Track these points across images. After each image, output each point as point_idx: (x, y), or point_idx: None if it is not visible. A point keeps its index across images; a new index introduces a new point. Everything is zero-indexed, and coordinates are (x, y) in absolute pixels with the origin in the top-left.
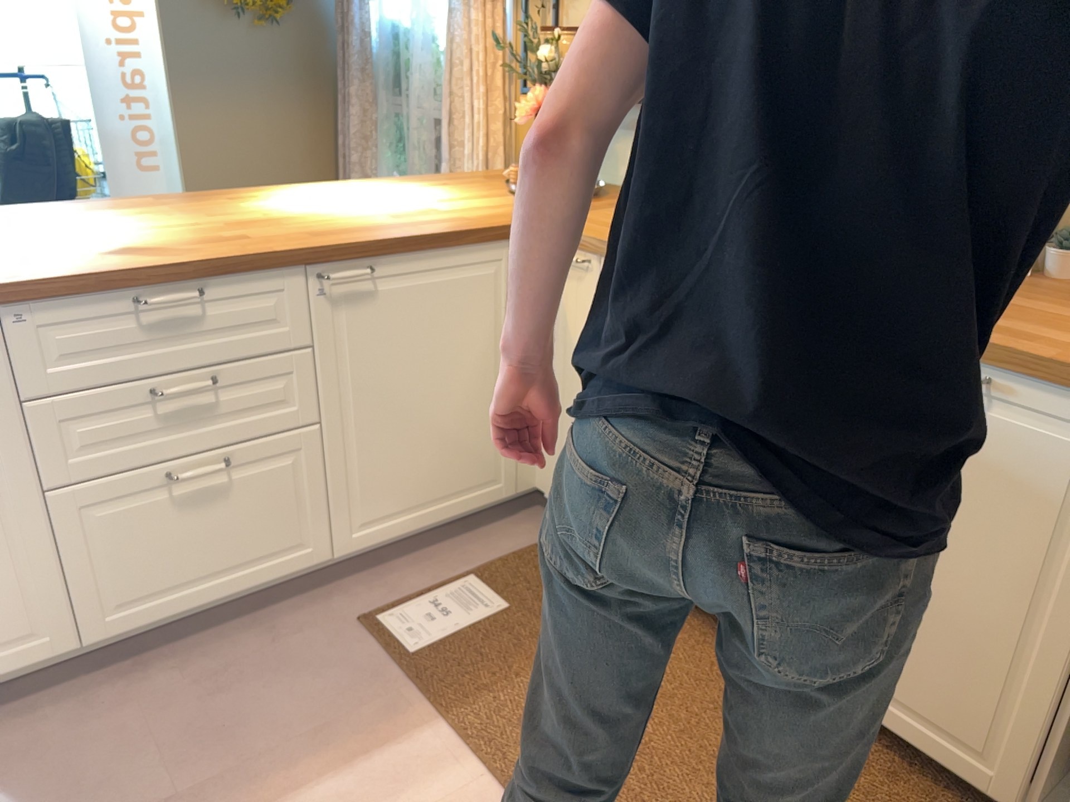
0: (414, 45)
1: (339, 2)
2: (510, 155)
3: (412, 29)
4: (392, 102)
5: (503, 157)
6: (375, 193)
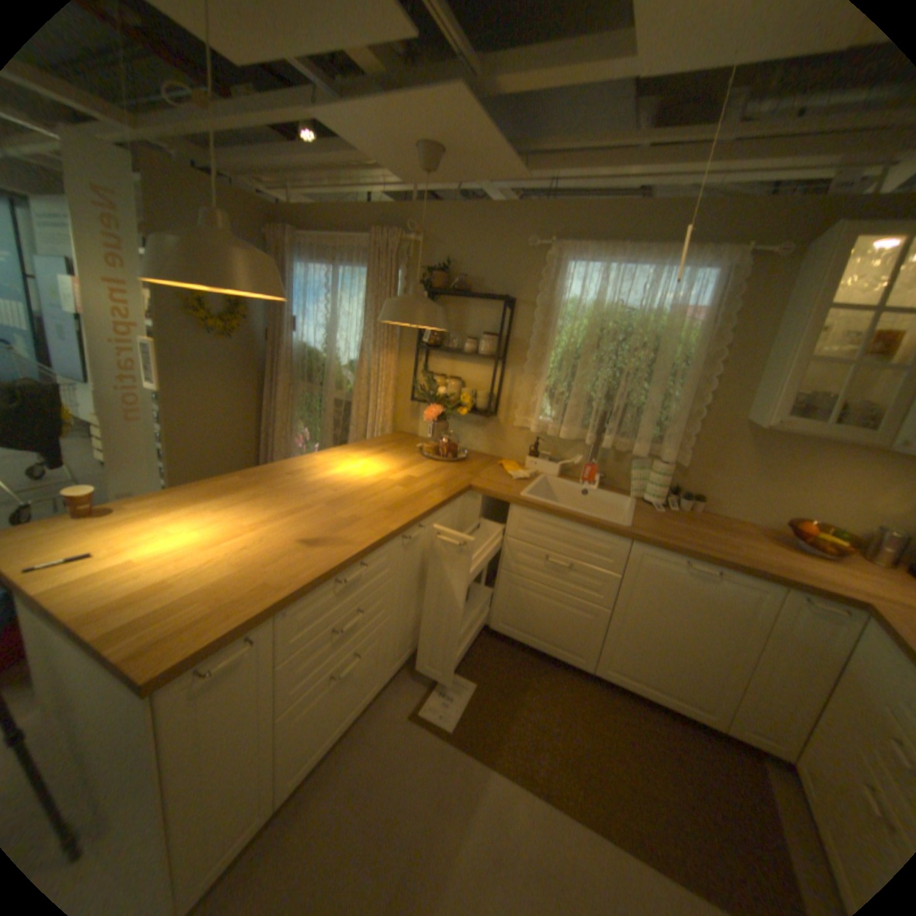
0: (328, 361)
1: (265, 327)
2: (392, 425)
3: (322, 351)
4: (303, 386)
5: (391, 428)
6: (360, 462)
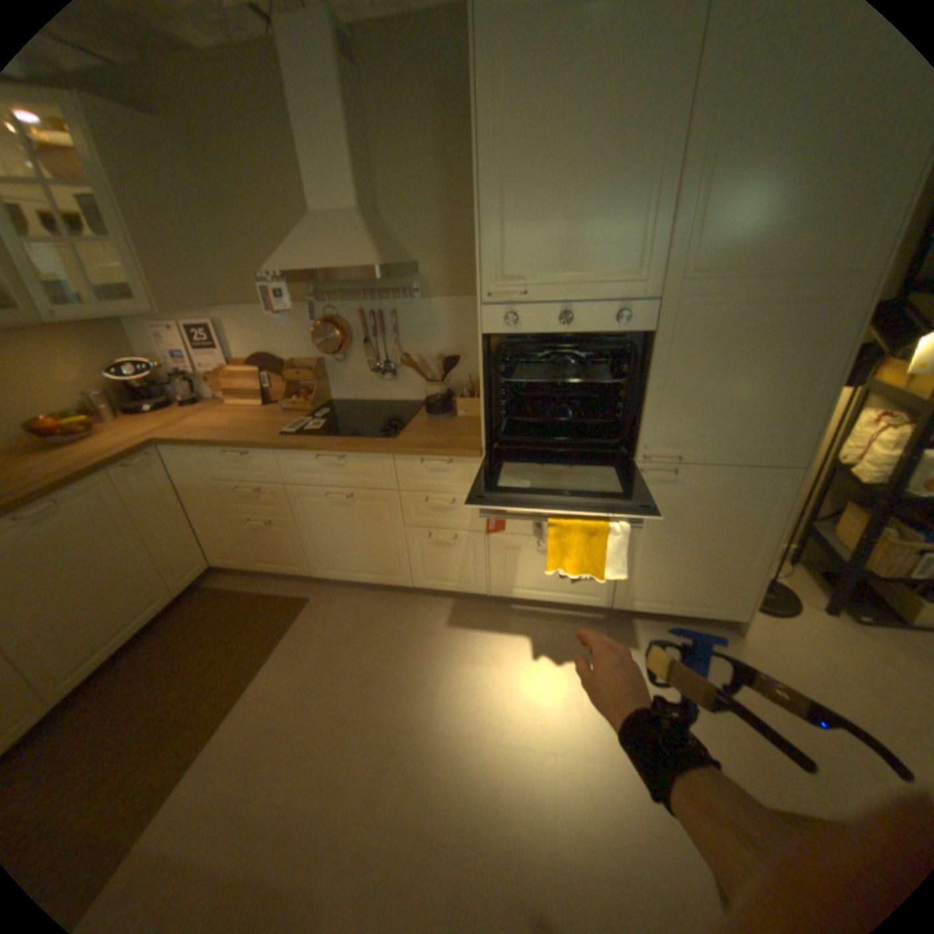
0: None
1: None
2: None
3: None
4: None
5: None
6: None
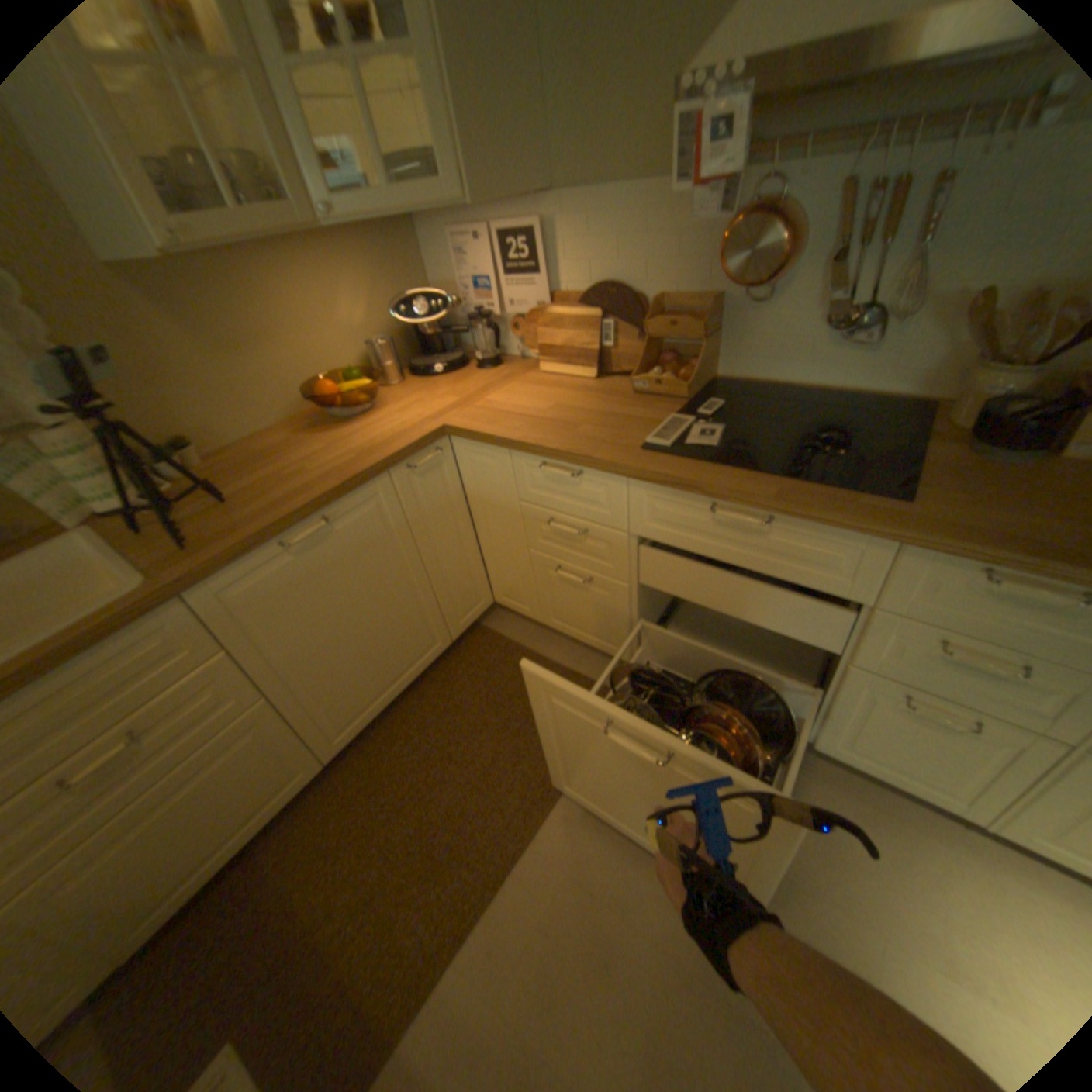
0: None
1: None
2: None
3: None
4: None
5: None
6: None
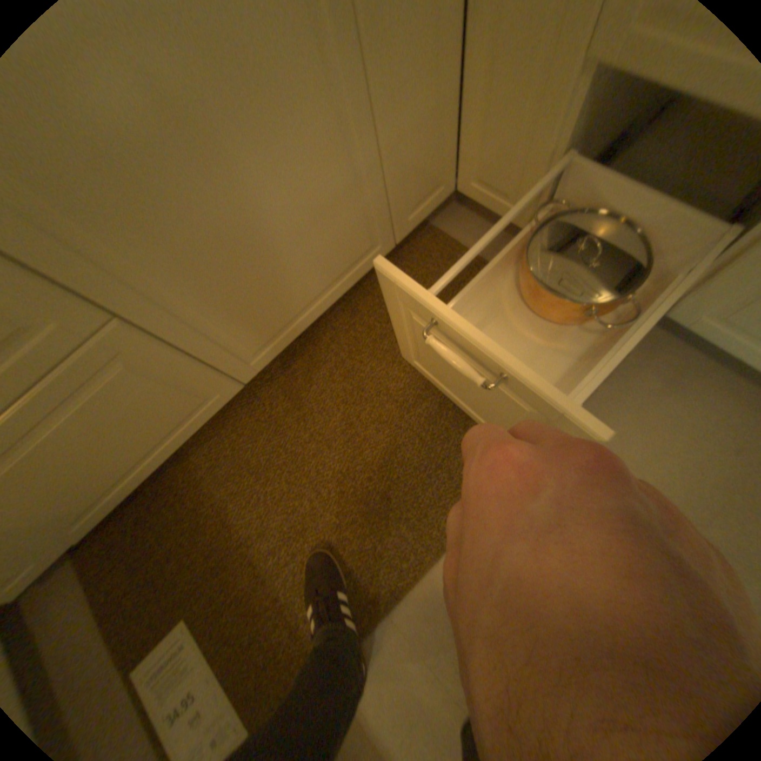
0: None
1: None
2: None
3: None
4: None
5: None
6: None
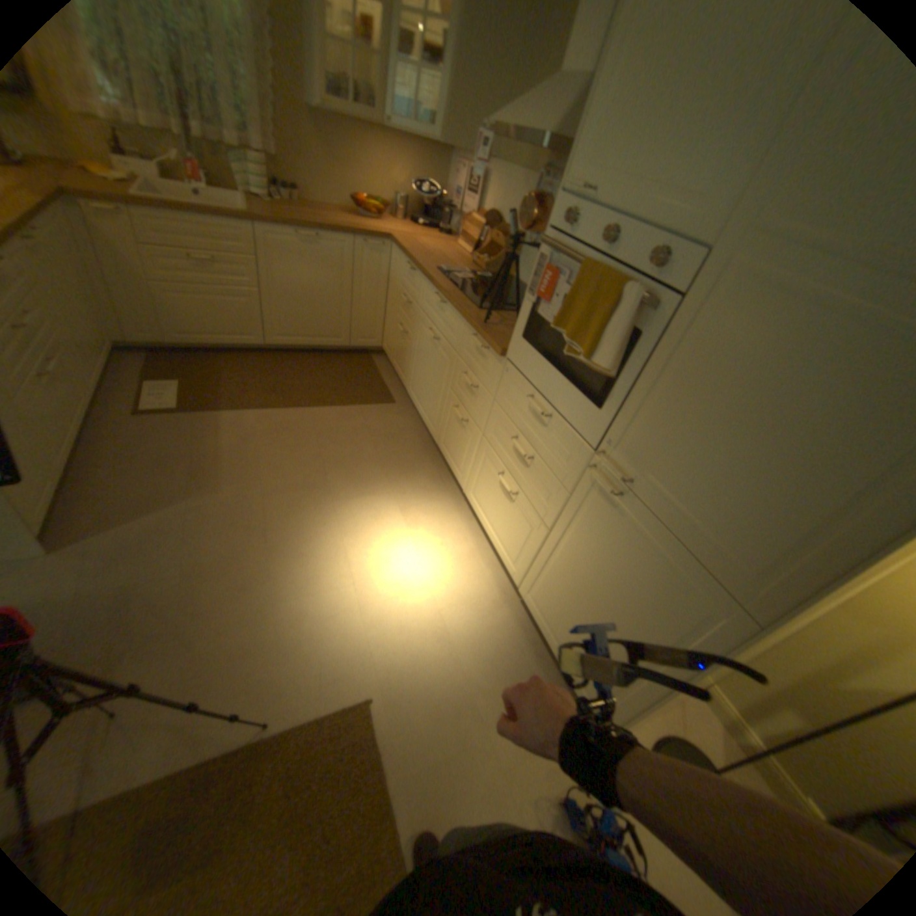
0: None
1: None
2: None
3: None
4: None
5: None
6: None
